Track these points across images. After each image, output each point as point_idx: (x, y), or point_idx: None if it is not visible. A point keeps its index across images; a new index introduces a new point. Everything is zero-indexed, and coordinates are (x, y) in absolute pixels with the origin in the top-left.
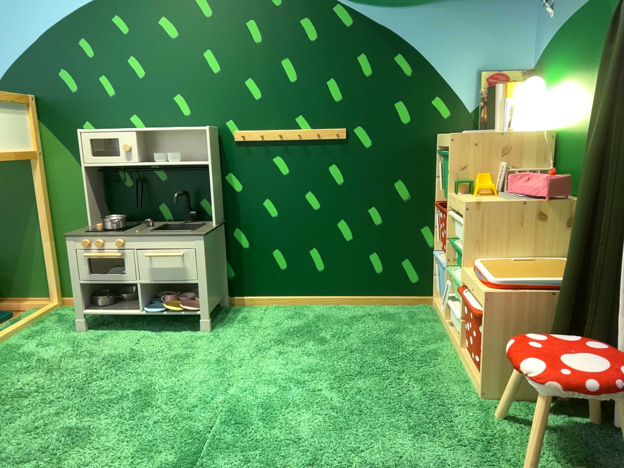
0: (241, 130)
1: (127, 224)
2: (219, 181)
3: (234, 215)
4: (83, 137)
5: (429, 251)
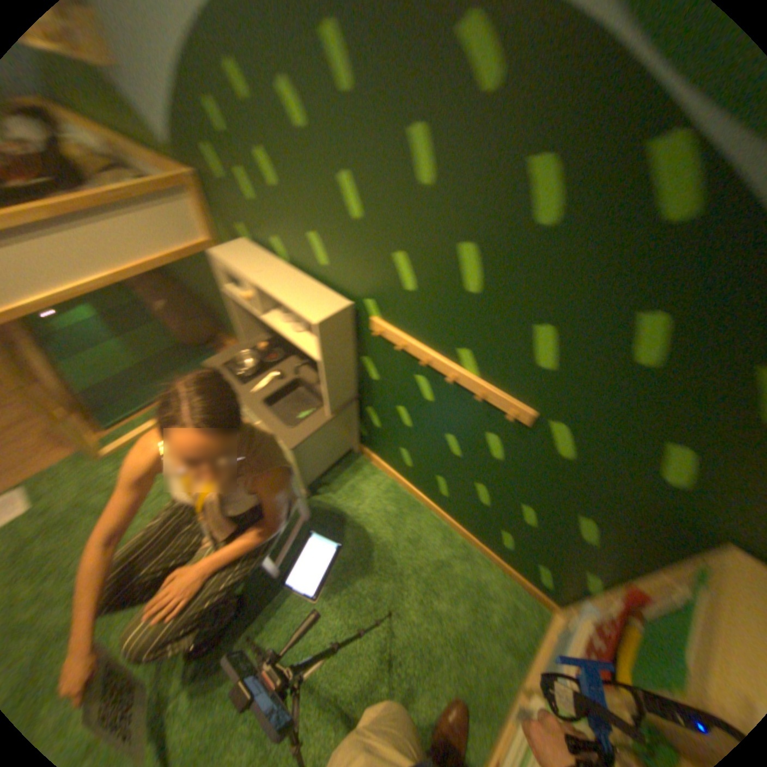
0: (382, 324)
1: (276, 353)
2: (357, 361)
3: (368, 400)
4: (217, 261)
5: (583, 598)
